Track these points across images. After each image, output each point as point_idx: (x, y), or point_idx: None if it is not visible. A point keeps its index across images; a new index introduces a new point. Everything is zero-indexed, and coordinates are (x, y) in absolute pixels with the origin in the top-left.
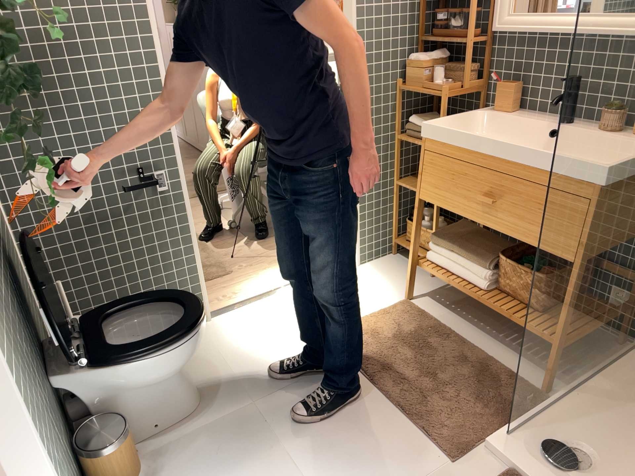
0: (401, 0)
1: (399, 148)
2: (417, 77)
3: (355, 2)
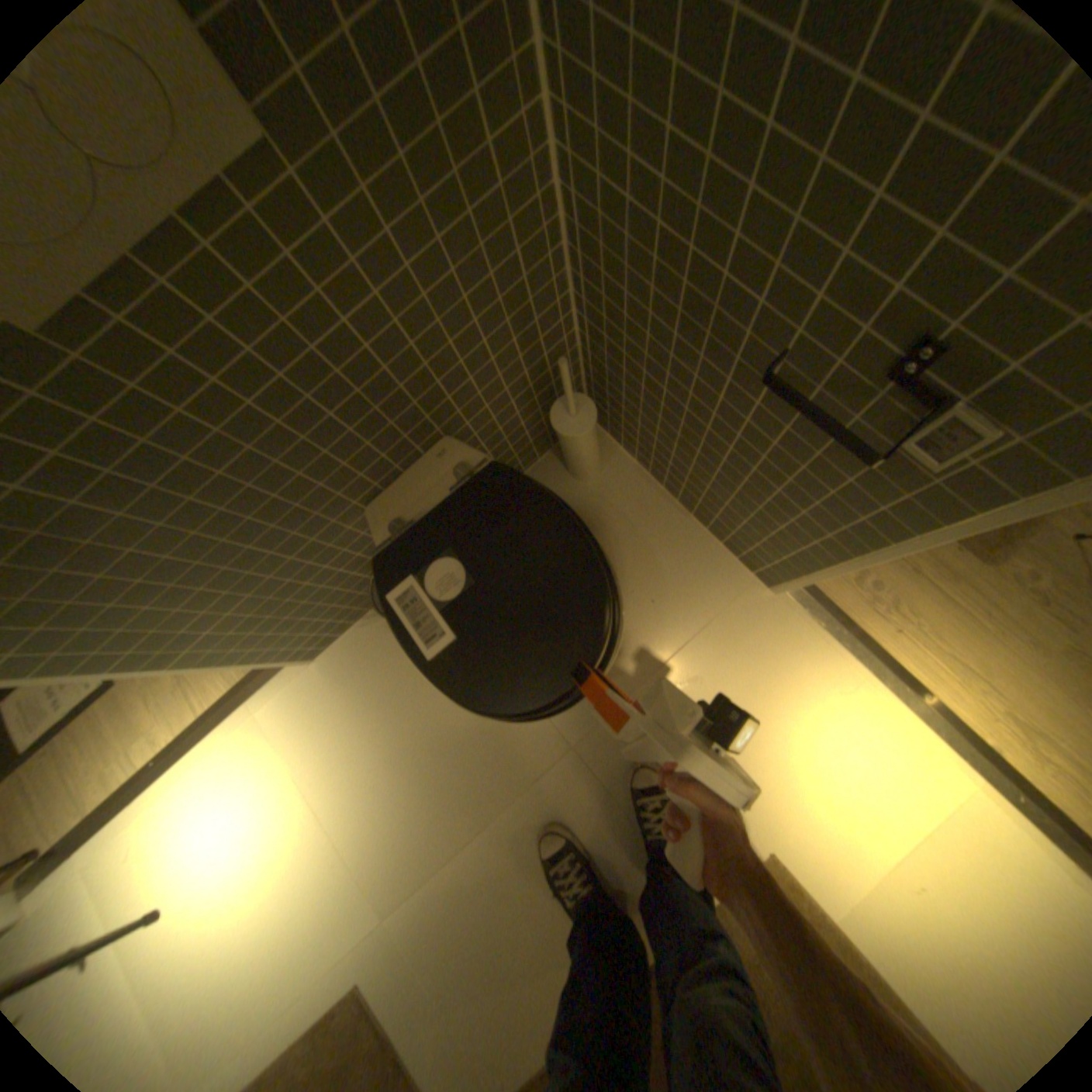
0: None
1: None
2: None
3: None
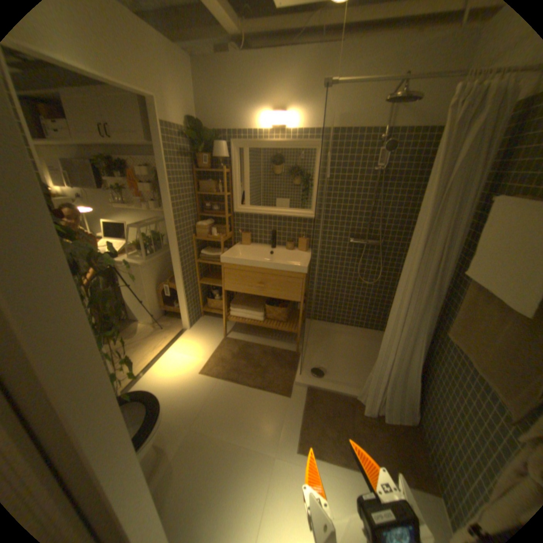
0: (190, 198)
1: (199, 267)
2: (203, 233)
3: (170, 201)
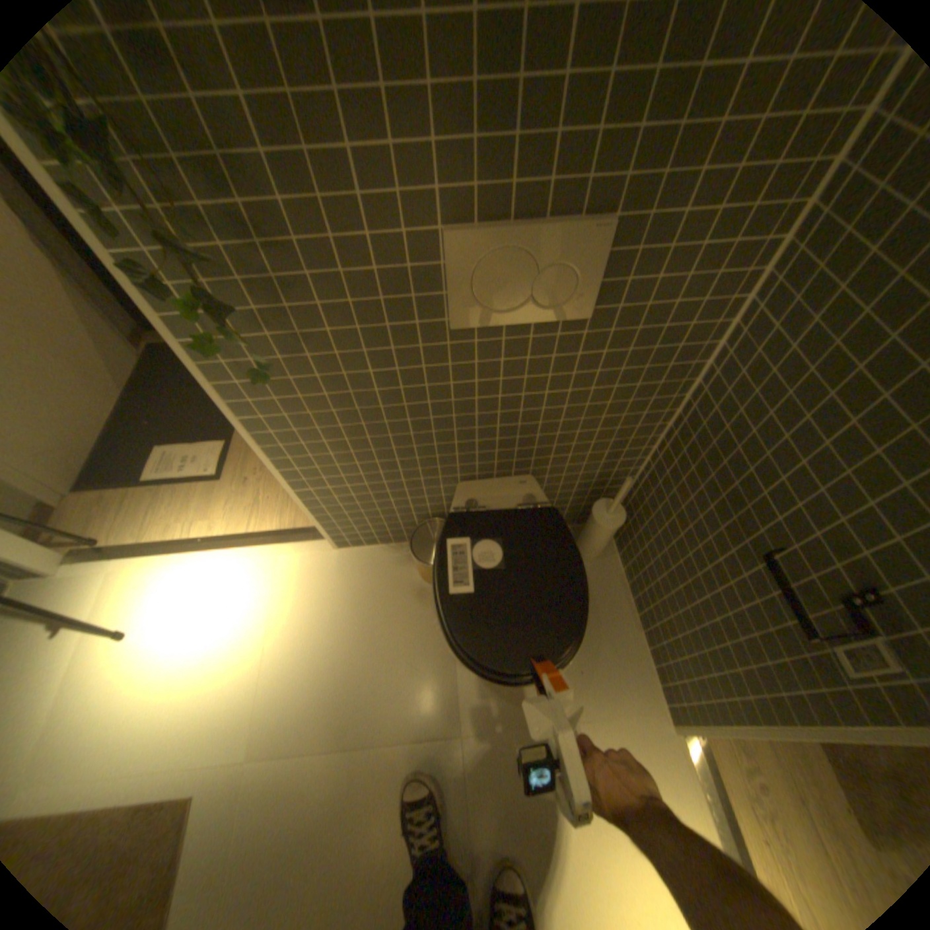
0: None
1: None
2: None
3: None
